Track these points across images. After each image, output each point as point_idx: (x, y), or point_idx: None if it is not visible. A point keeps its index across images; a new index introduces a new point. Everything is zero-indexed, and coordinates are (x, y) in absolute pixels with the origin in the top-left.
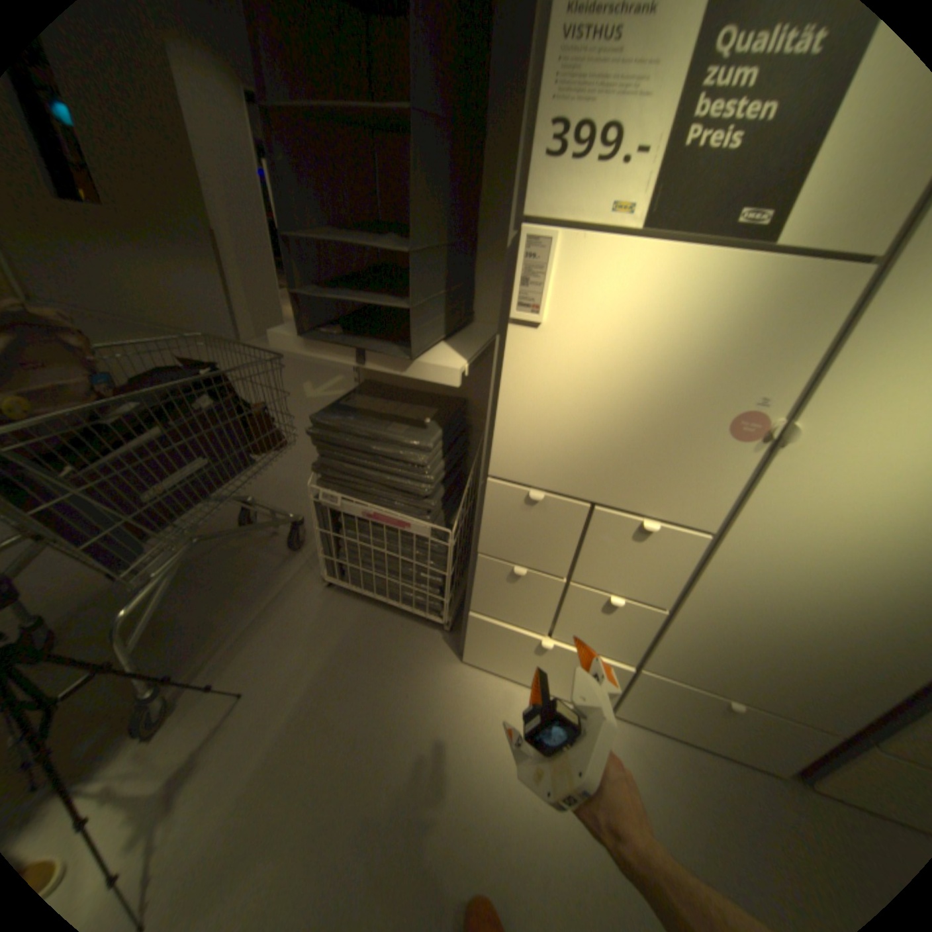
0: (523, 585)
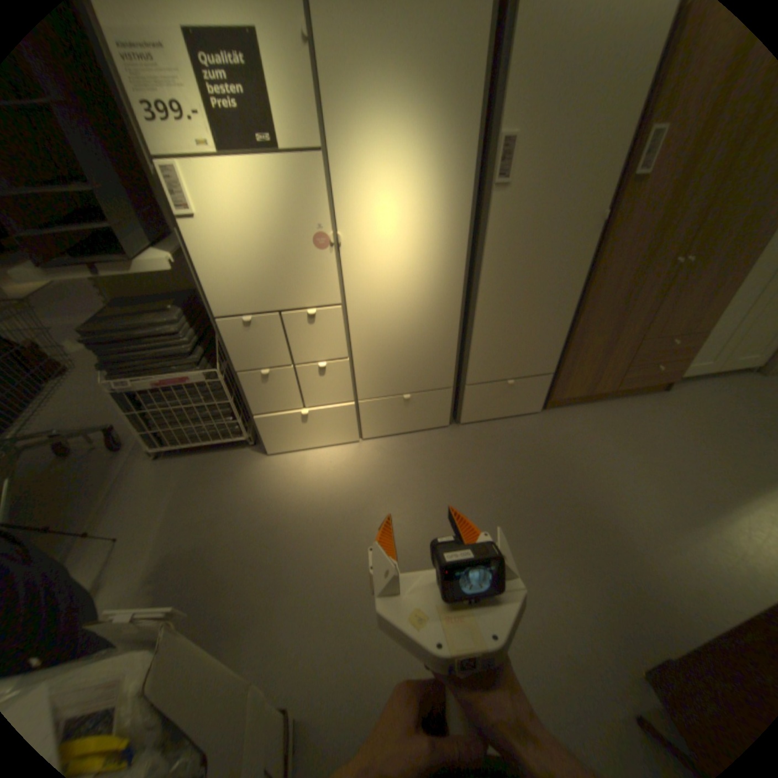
0: (272, 381)
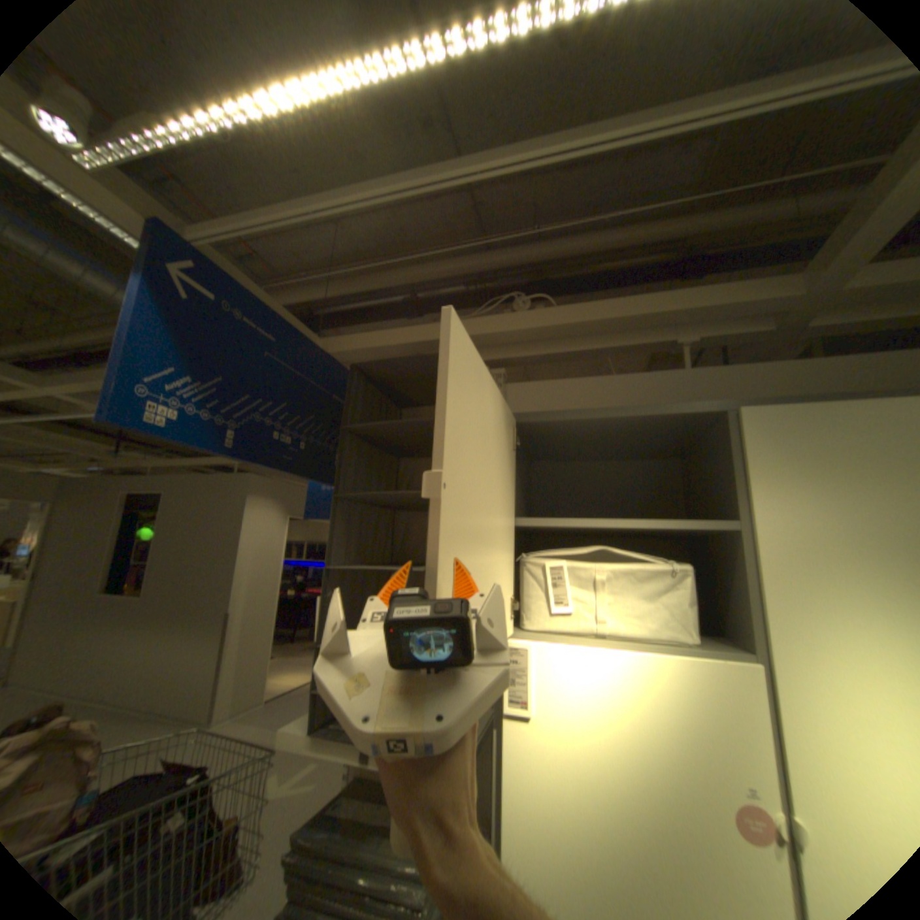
0: None
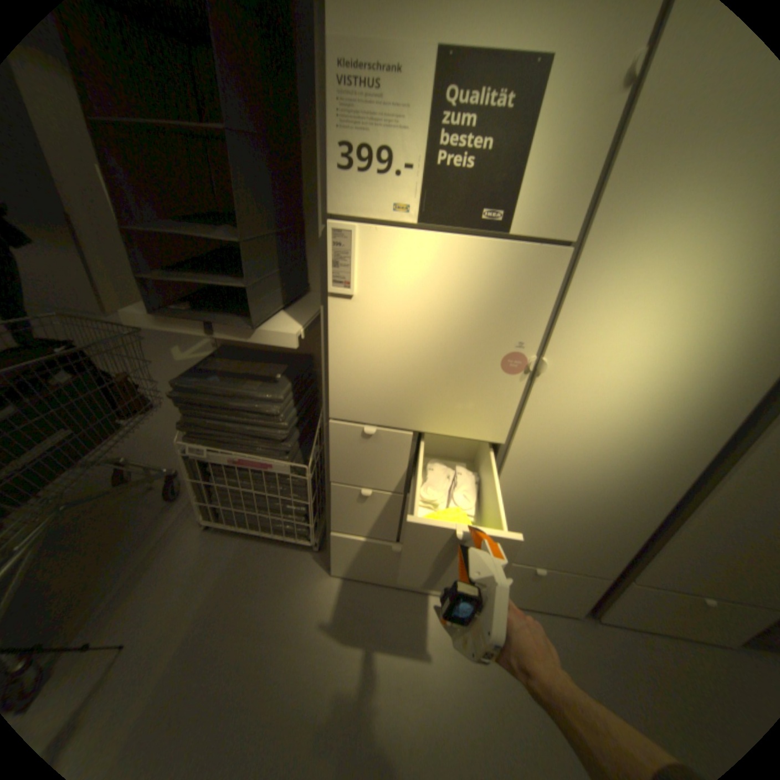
0: (370, 504)
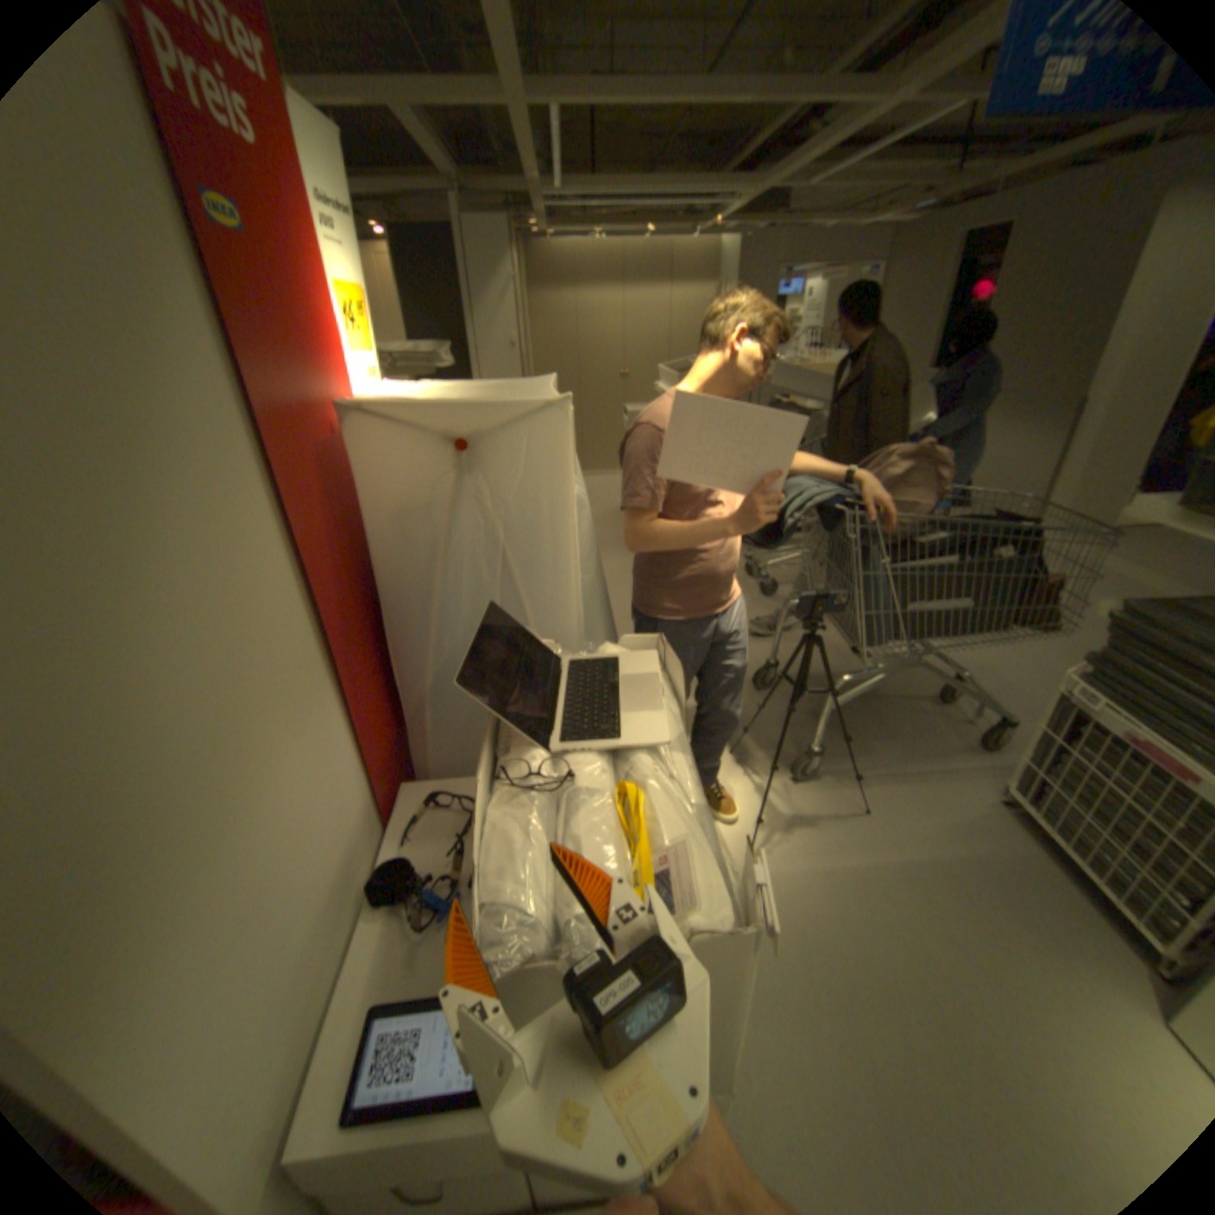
0: None
